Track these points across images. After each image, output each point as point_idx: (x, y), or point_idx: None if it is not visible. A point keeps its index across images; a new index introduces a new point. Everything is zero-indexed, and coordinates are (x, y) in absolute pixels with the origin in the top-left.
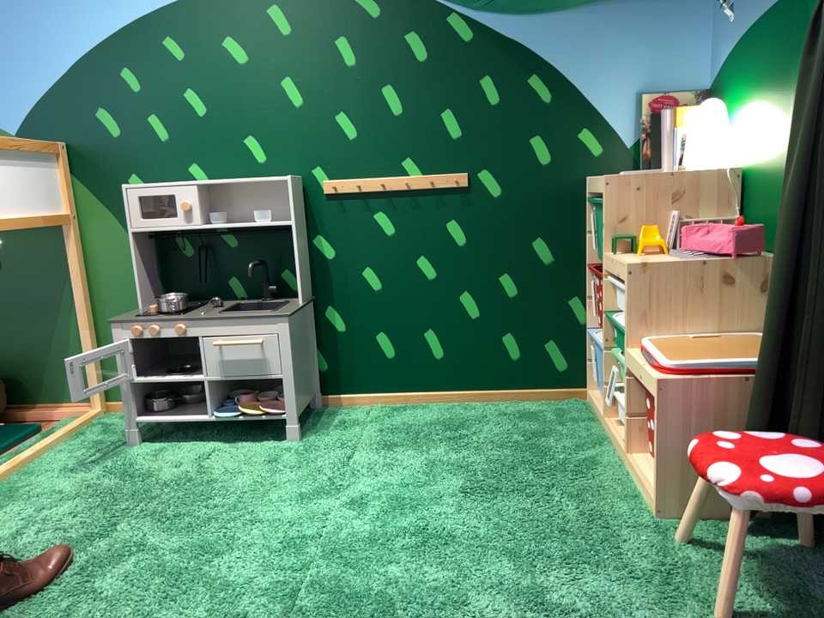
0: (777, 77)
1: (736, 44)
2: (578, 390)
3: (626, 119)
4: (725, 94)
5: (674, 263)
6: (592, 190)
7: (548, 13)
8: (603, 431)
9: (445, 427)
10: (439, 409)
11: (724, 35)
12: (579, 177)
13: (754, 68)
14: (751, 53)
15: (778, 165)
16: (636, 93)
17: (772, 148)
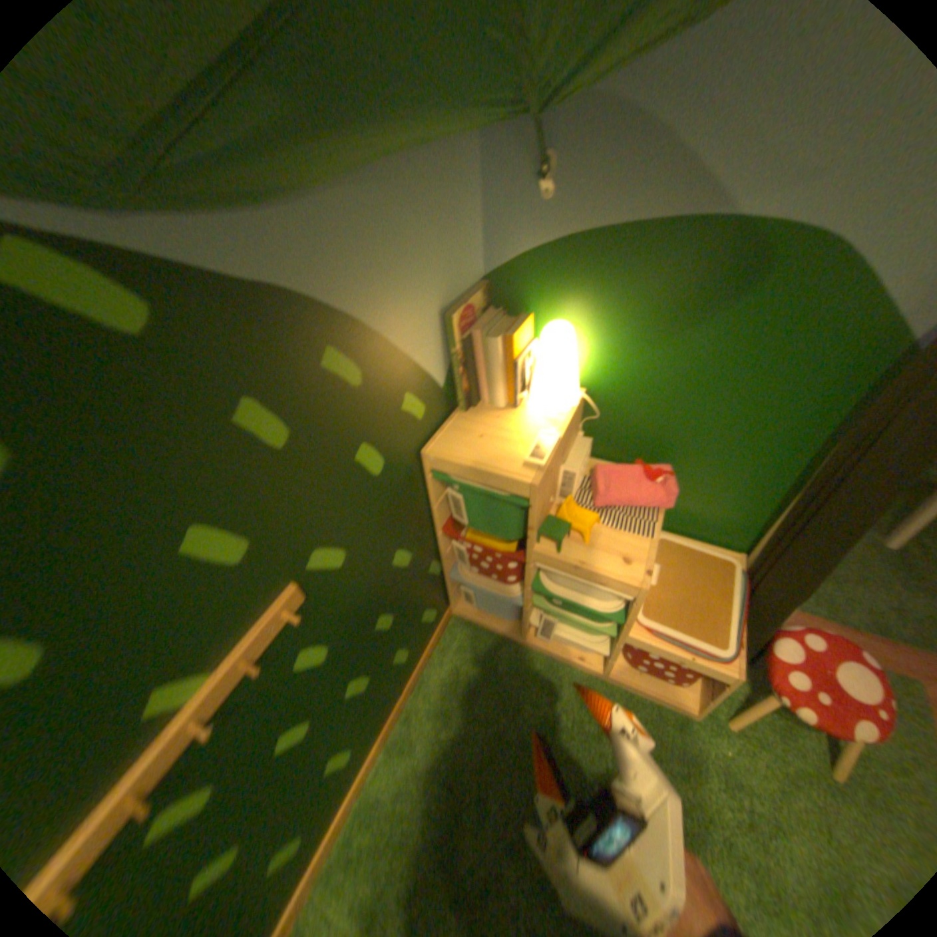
0: (674, 313)
1: (567, 238)
2: (447, 615)
3: (440, 353)
4: (536, 297)
5: (656, 550)
6: (457, 473)
7: (319, 190)
8: (530, 649)
9: (439, 809)
10: (385, 787)
11: (528, 213)
12: (417, 455)
13: (619, 286)
14: (608, 264)
15: (662, 401)
16: (443, 312)
17: (653, 383)
